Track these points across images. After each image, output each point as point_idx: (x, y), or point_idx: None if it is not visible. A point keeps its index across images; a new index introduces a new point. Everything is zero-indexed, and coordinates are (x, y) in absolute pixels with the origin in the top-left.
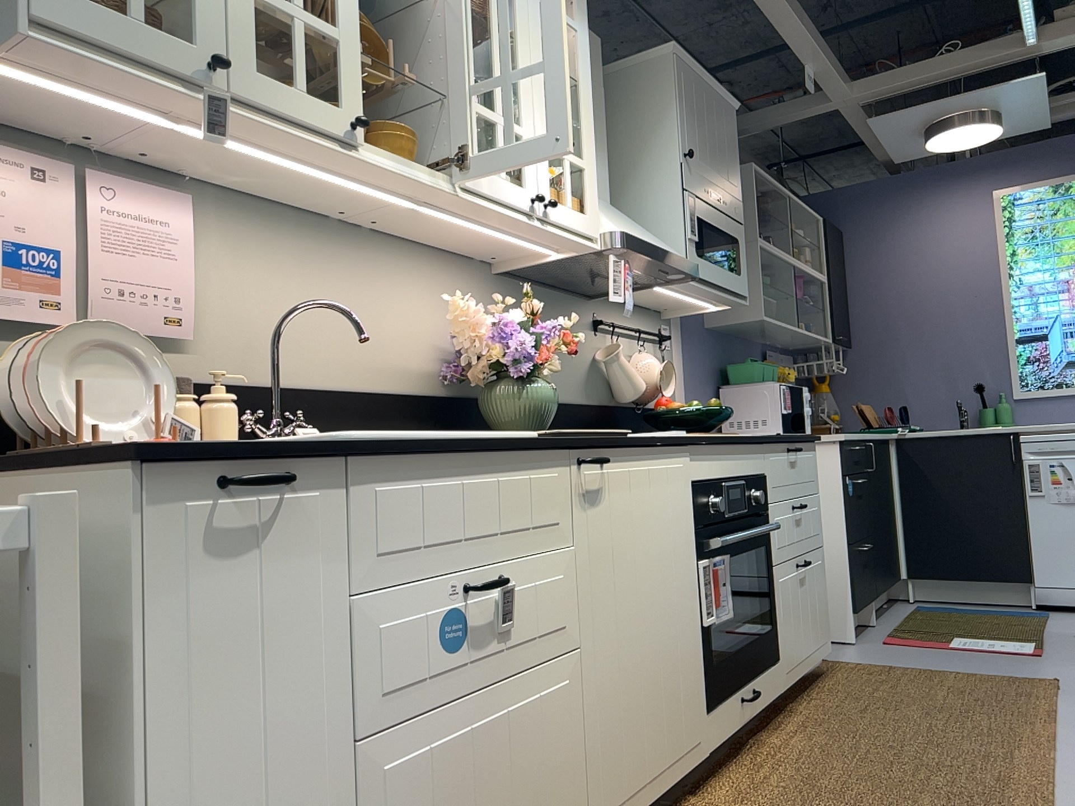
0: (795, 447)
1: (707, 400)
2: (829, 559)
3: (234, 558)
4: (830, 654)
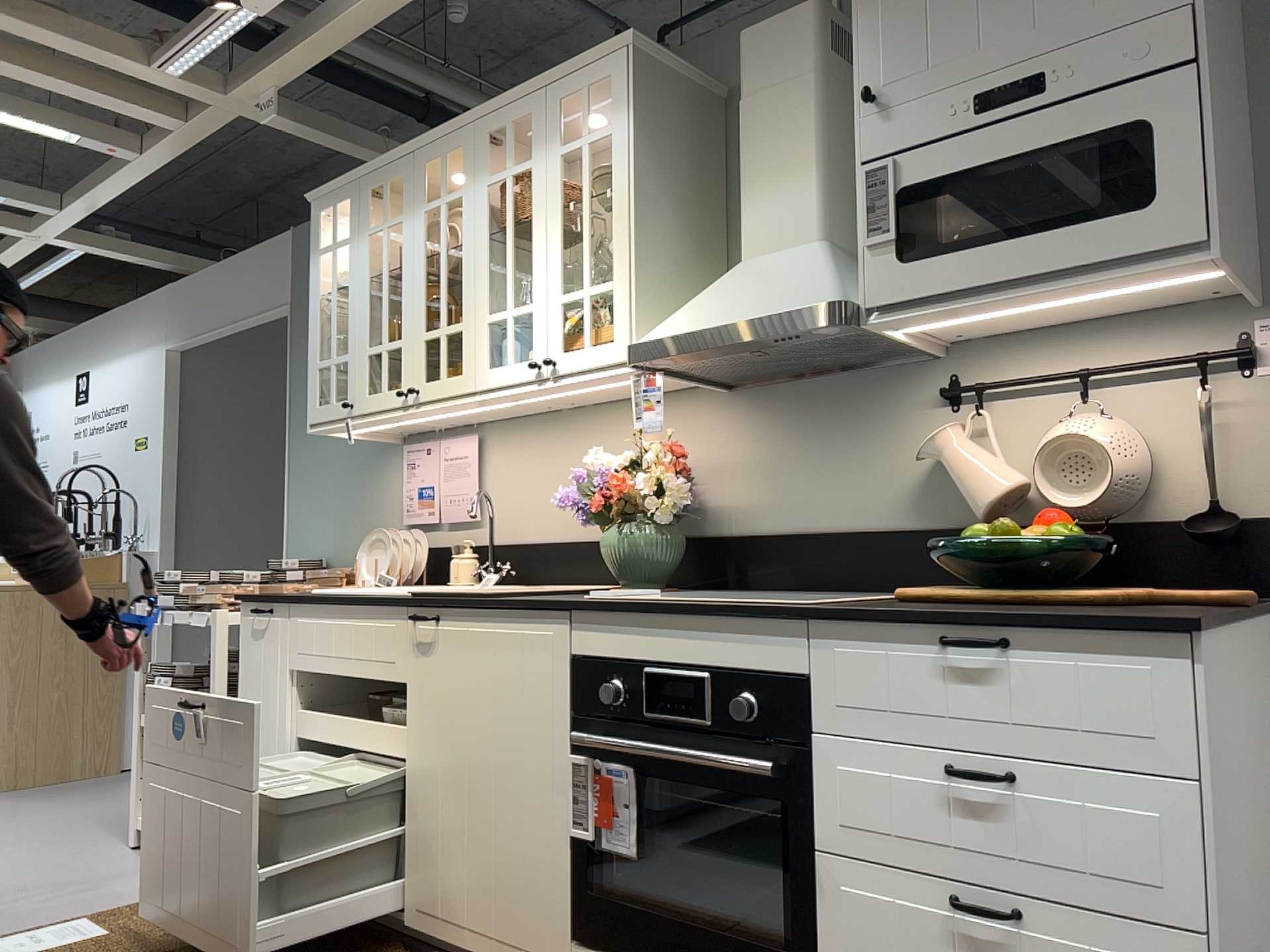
0: (988, 636)
1: None
2: None
3: (258, 640)
4: None
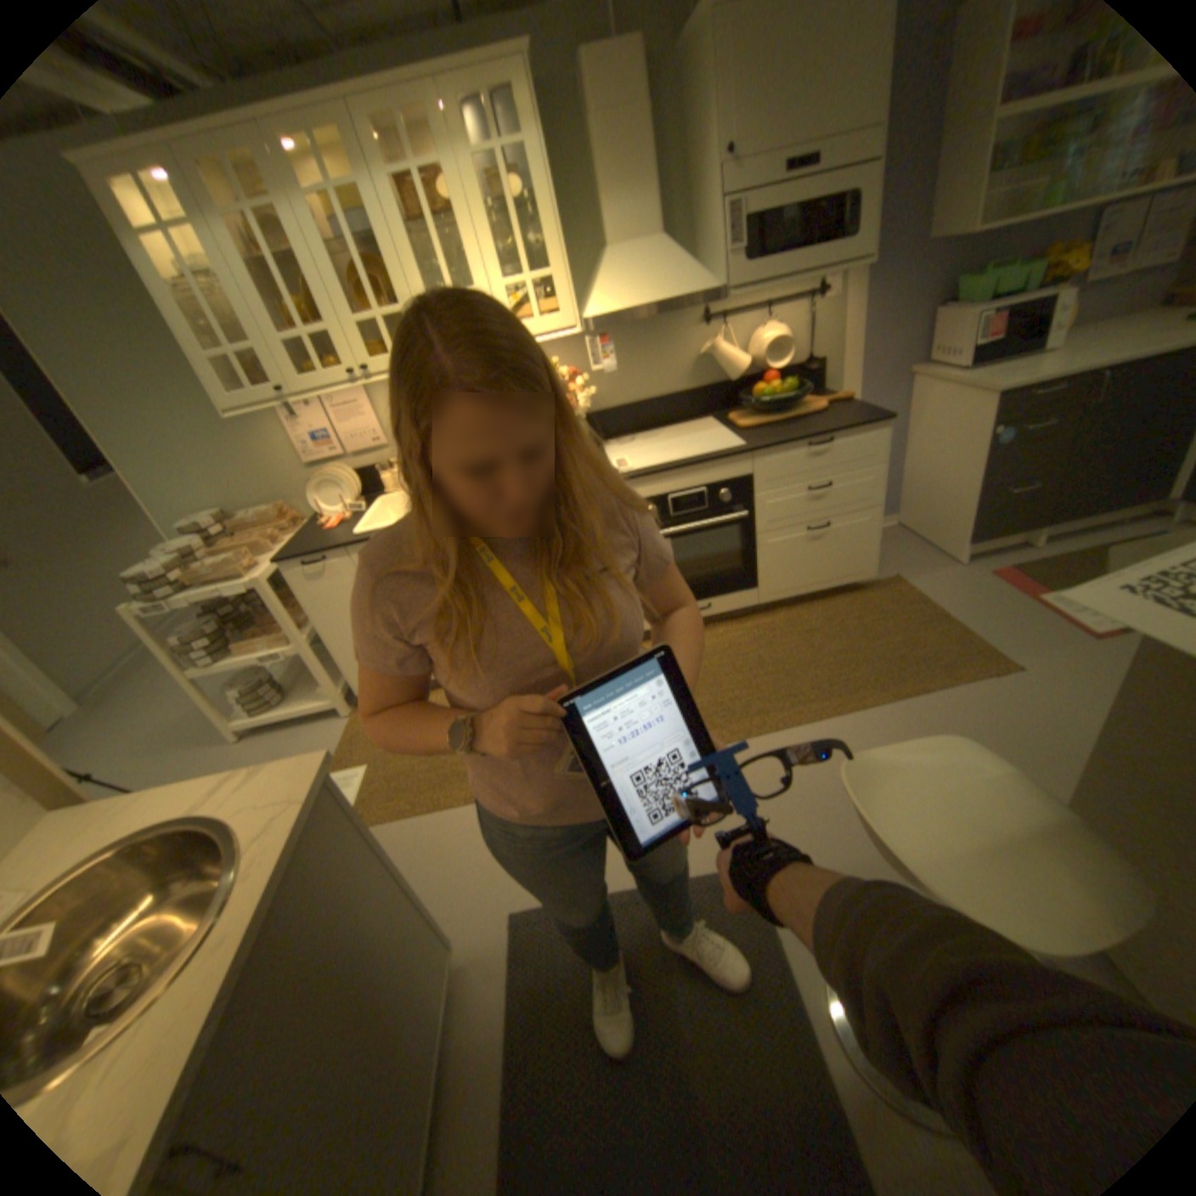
0: (826, 439)
1: (906, 327)
2: (965, 496)
3: (319, 581)
4: (917, 572)
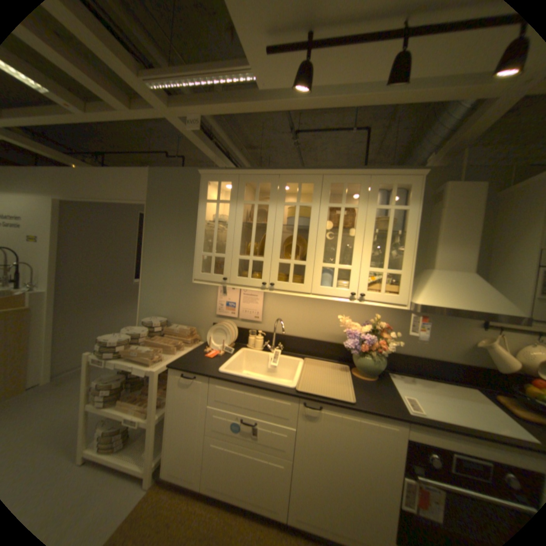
0: None
1: None
2: None
3: (184, 389)
4: None
